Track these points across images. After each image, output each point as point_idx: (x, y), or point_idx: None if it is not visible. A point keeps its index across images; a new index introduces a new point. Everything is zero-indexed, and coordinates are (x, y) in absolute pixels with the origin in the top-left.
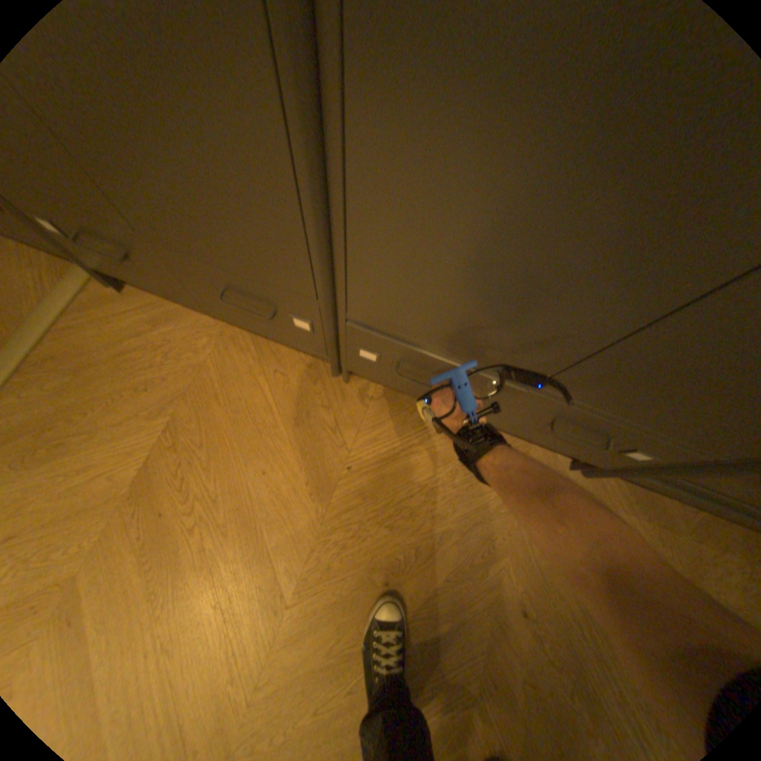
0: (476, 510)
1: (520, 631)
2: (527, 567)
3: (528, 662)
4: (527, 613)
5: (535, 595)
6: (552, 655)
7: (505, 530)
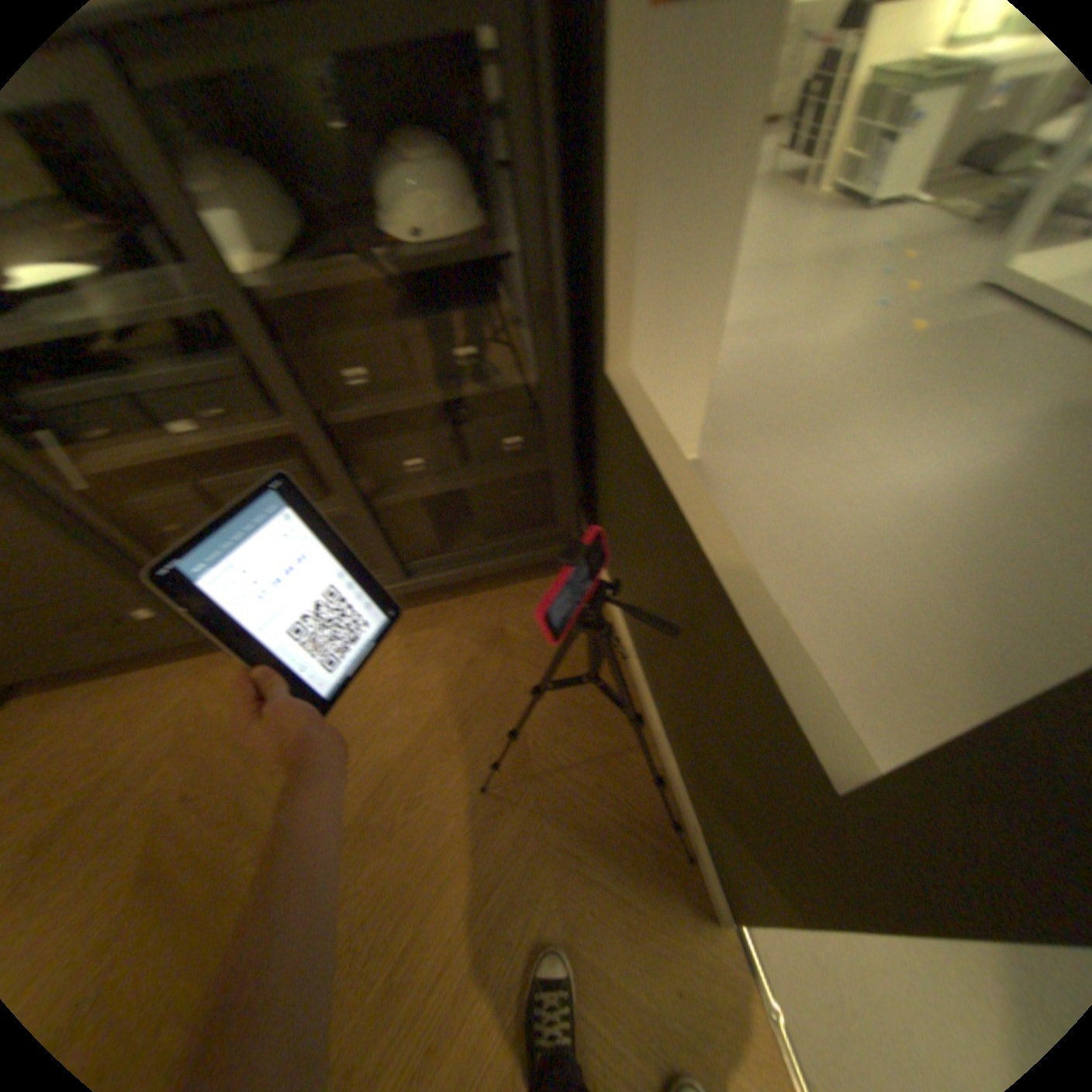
0: (132, 742)
1: (175, 817)
2: (185, 759)
3: (183, 839)
4: (184, 797)
5: (193, 778)
6: (209, 817)
7: (162, 742)
